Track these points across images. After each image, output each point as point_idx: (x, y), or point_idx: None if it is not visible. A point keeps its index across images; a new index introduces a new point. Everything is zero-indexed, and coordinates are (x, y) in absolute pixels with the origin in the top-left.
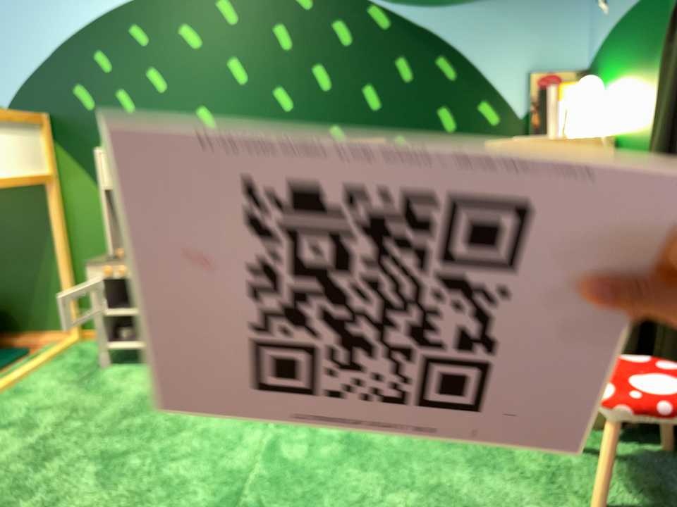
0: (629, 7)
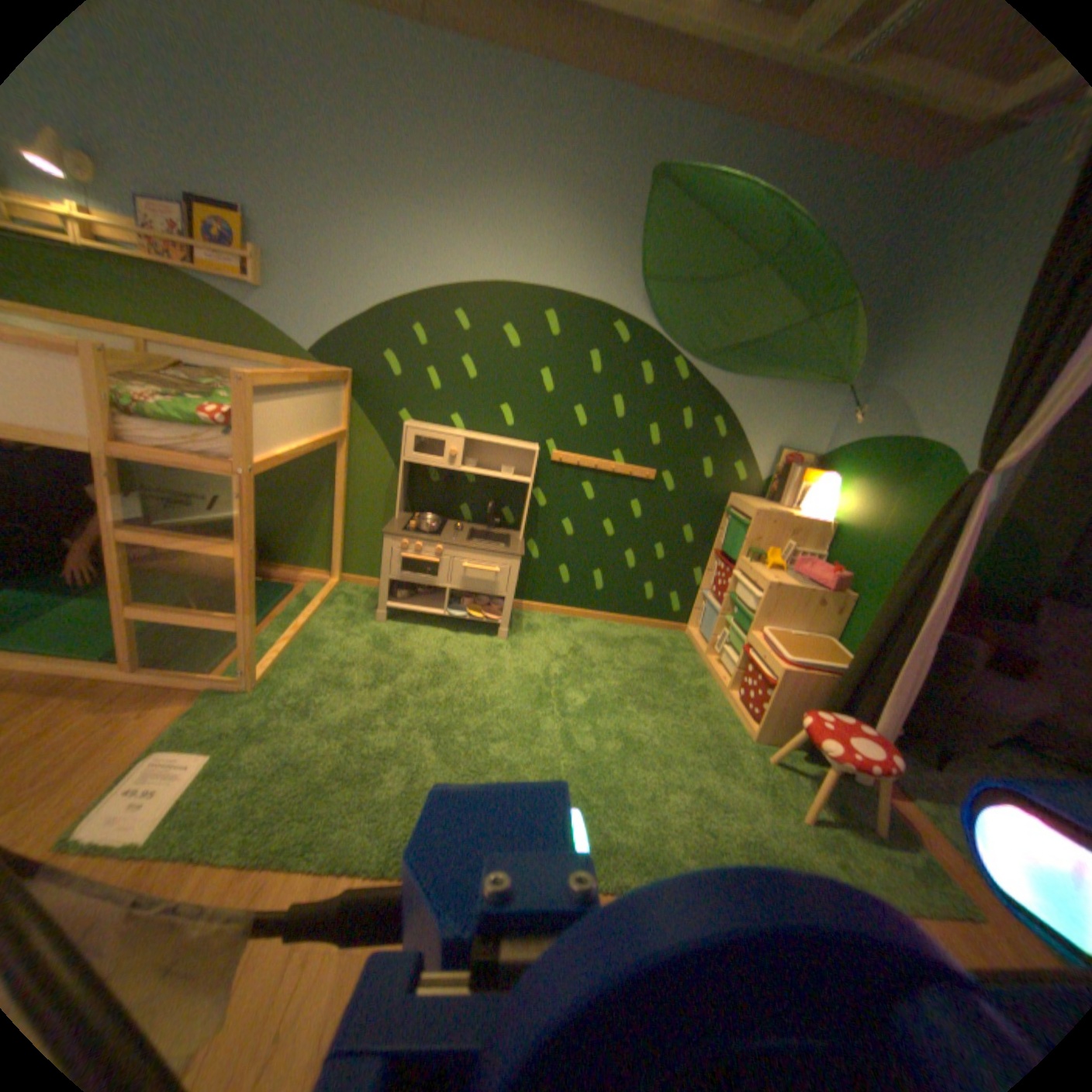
0: (880, 433)
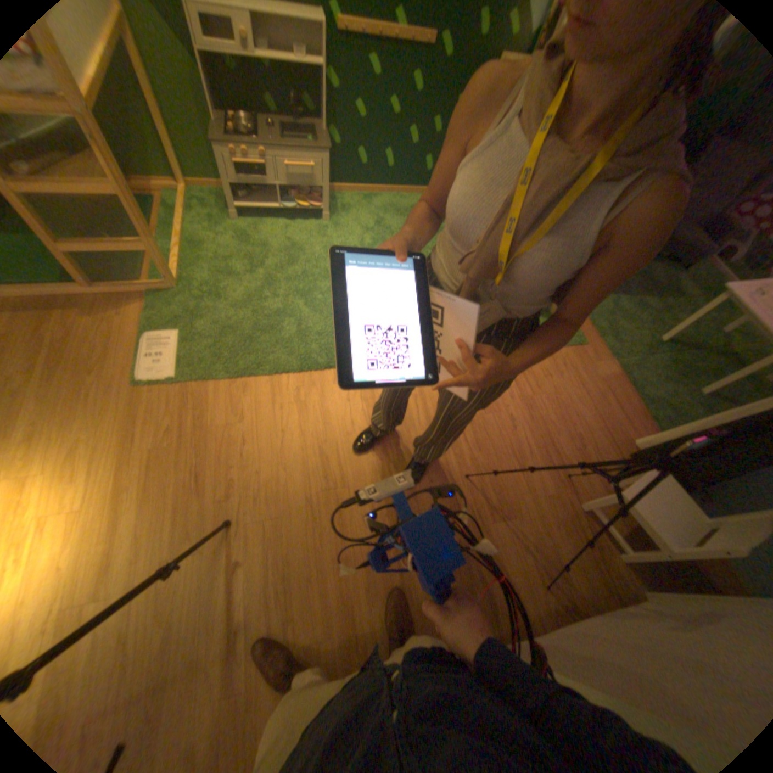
0: None
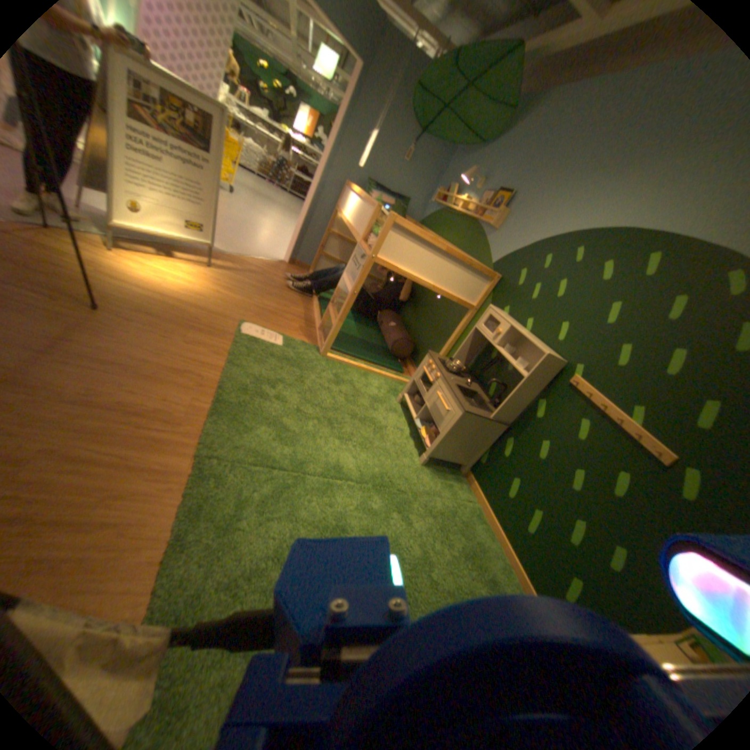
0: None
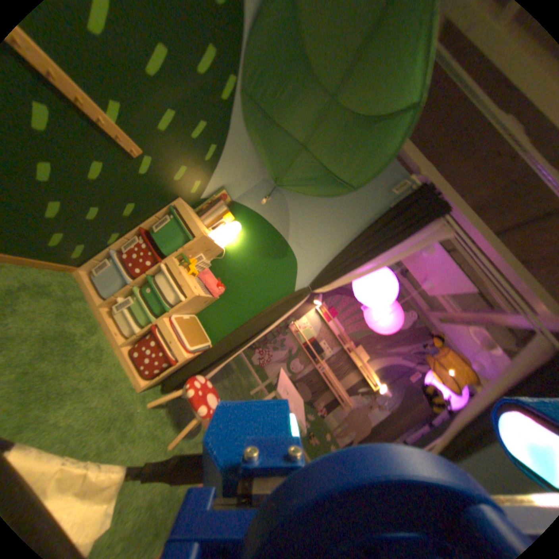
0: (270, 223)
